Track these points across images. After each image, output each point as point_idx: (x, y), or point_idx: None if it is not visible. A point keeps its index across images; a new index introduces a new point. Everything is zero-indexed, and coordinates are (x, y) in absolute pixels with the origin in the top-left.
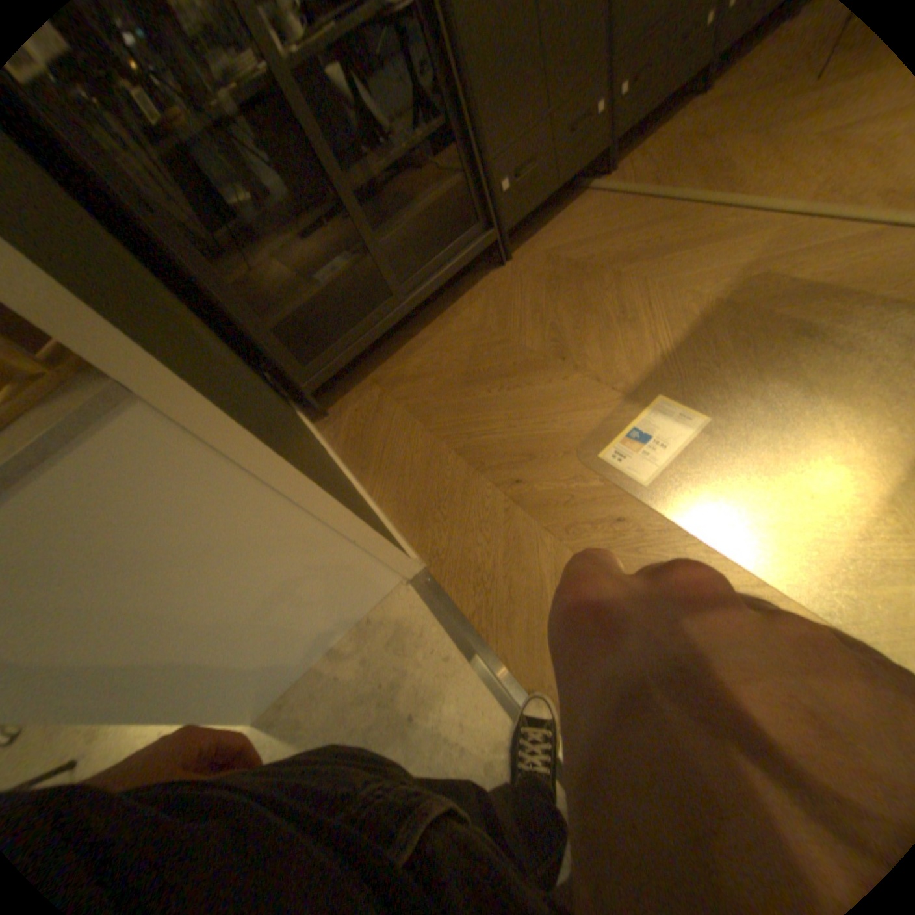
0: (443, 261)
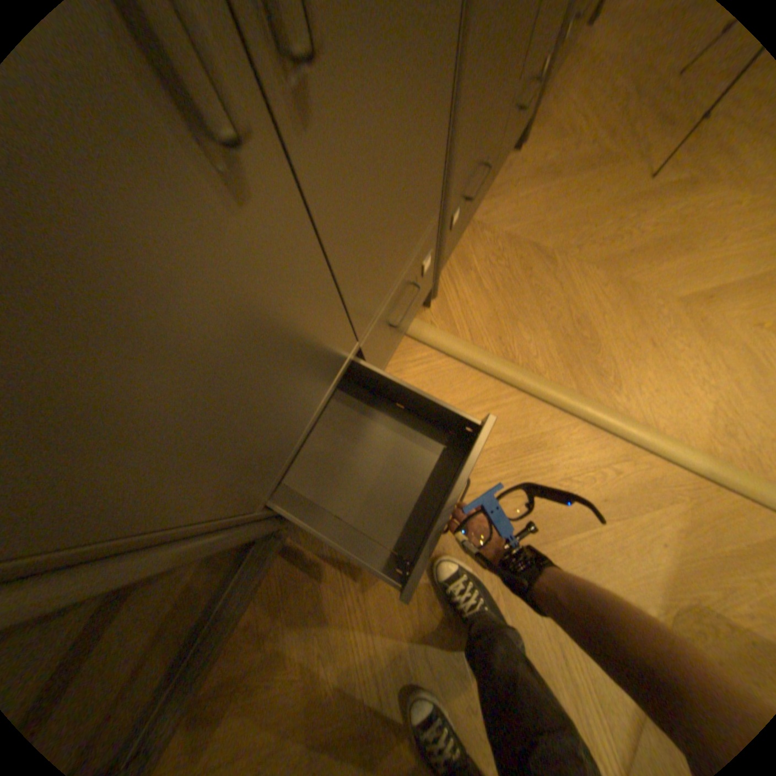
0: (204, 643)
